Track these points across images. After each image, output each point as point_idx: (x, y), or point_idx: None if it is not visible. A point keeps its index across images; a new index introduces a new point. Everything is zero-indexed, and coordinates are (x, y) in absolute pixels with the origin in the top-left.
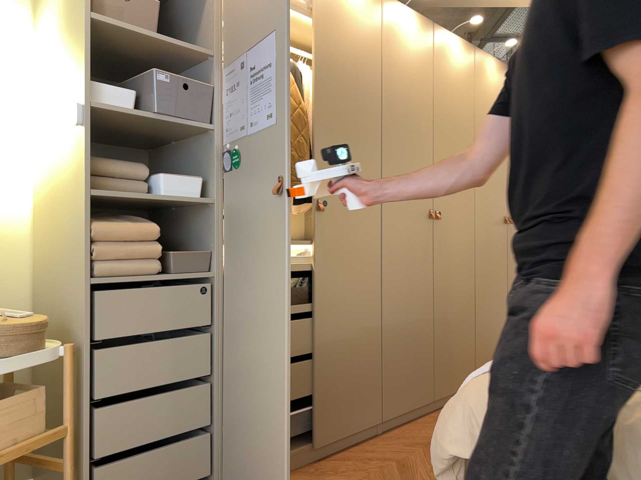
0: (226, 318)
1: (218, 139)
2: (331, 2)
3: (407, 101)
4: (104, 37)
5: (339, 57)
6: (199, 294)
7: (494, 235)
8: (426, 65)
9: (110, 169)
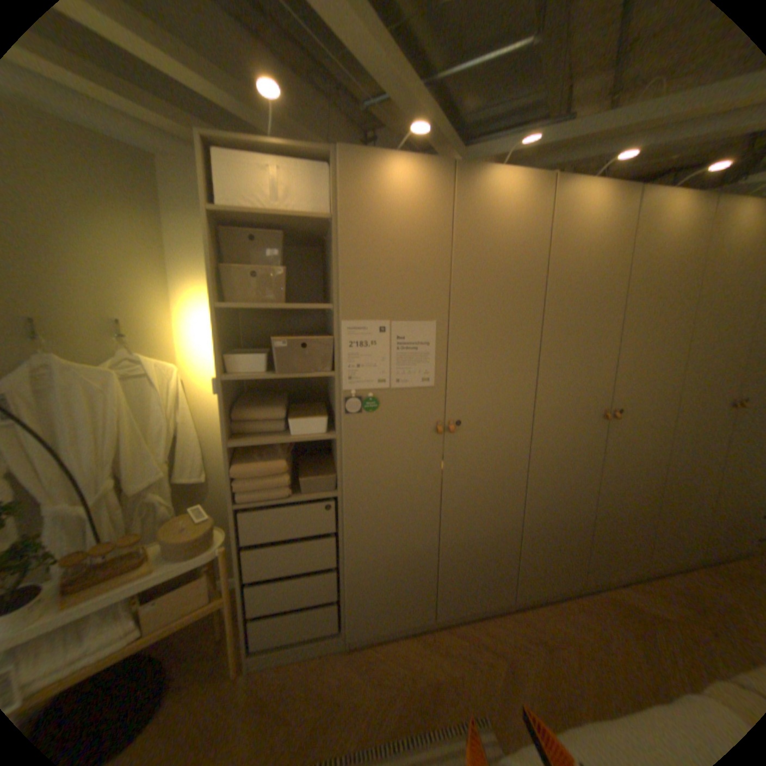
0: (348, 529)
1: (339, 385)
2: (478, 211)
3: (582, 296)
4: (244, 308)
5: (484, 271)
6: (325, 510)
7: (708, 425)
8: (621, 245)
9: (253, 416)
